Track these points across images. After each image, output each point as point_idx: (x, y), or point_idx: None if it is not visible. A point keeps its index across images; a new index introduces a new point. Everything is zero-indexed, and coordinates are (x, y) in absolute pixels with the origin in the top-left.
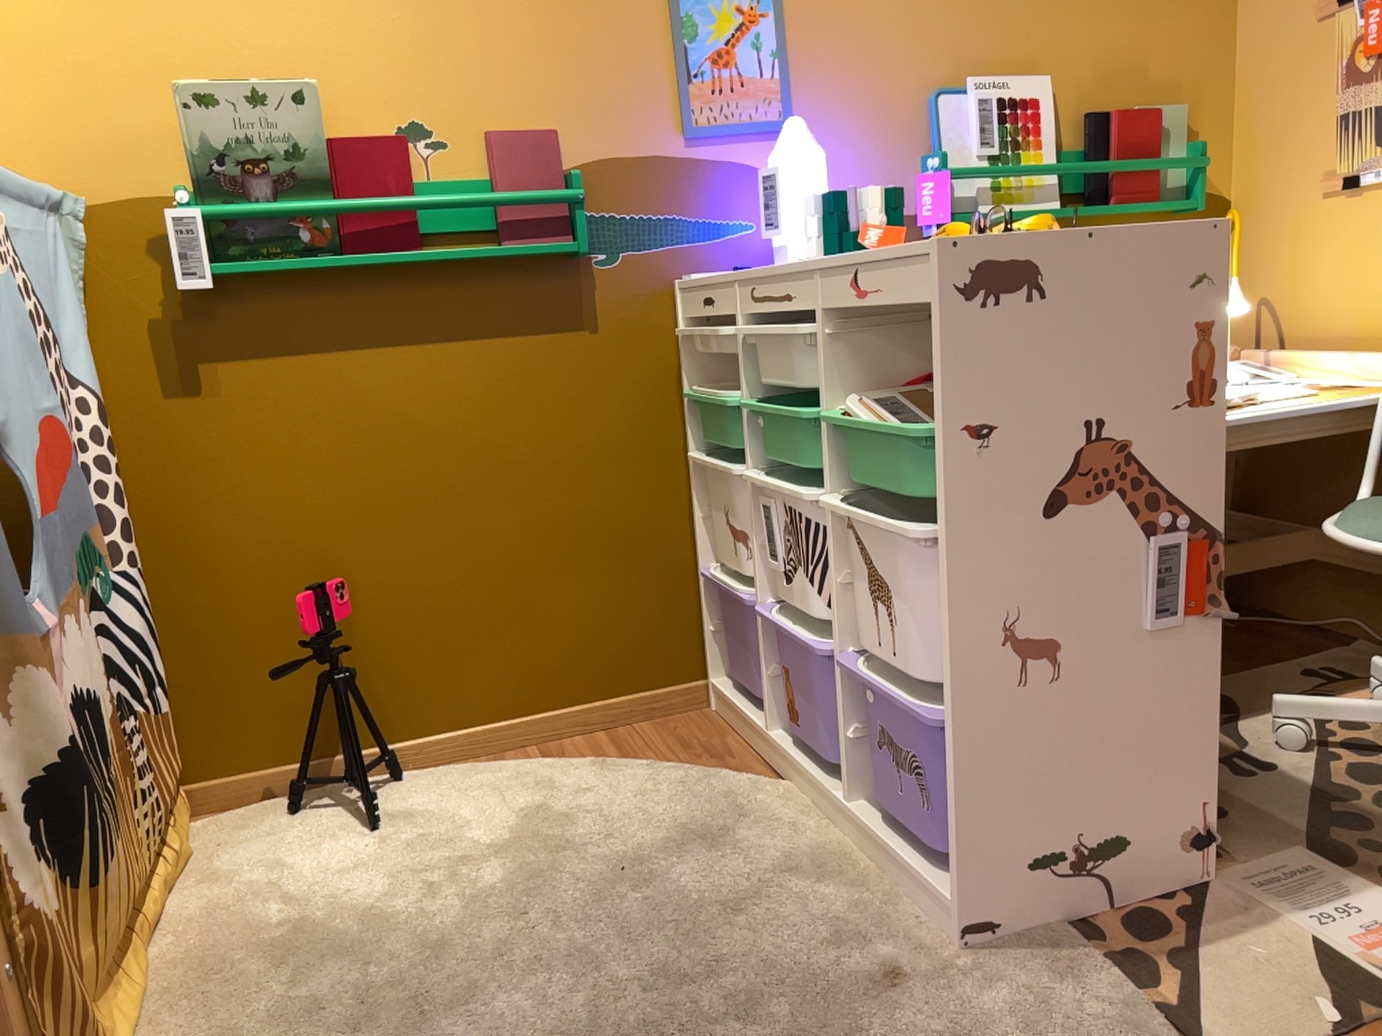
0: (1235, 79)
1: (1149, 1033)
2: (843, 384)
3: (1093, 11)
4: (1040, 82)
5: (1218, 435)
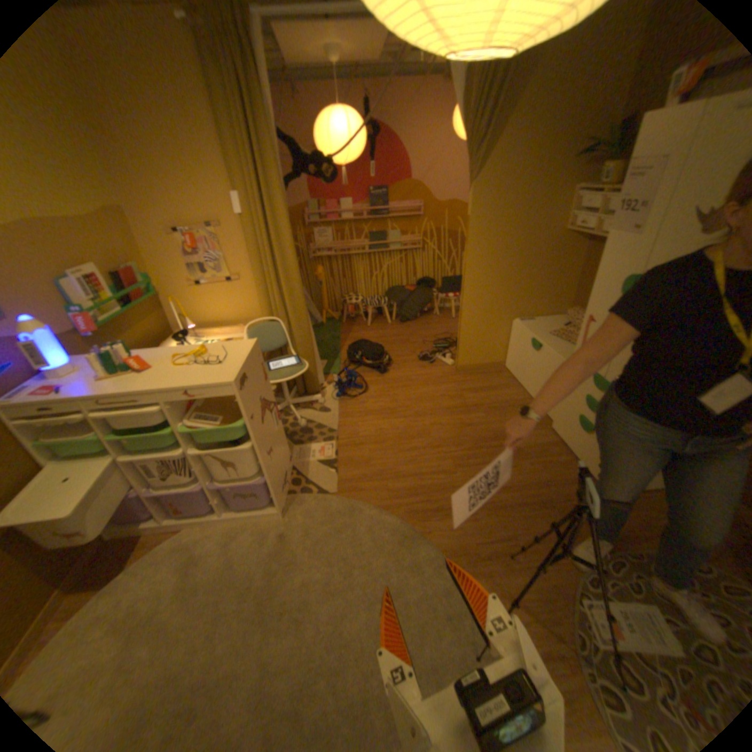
0: (138, 248)
1: (319, 497)
2: (175, 419)
3: (90, 234)
4: (89, 265)
5: (268, 384)
